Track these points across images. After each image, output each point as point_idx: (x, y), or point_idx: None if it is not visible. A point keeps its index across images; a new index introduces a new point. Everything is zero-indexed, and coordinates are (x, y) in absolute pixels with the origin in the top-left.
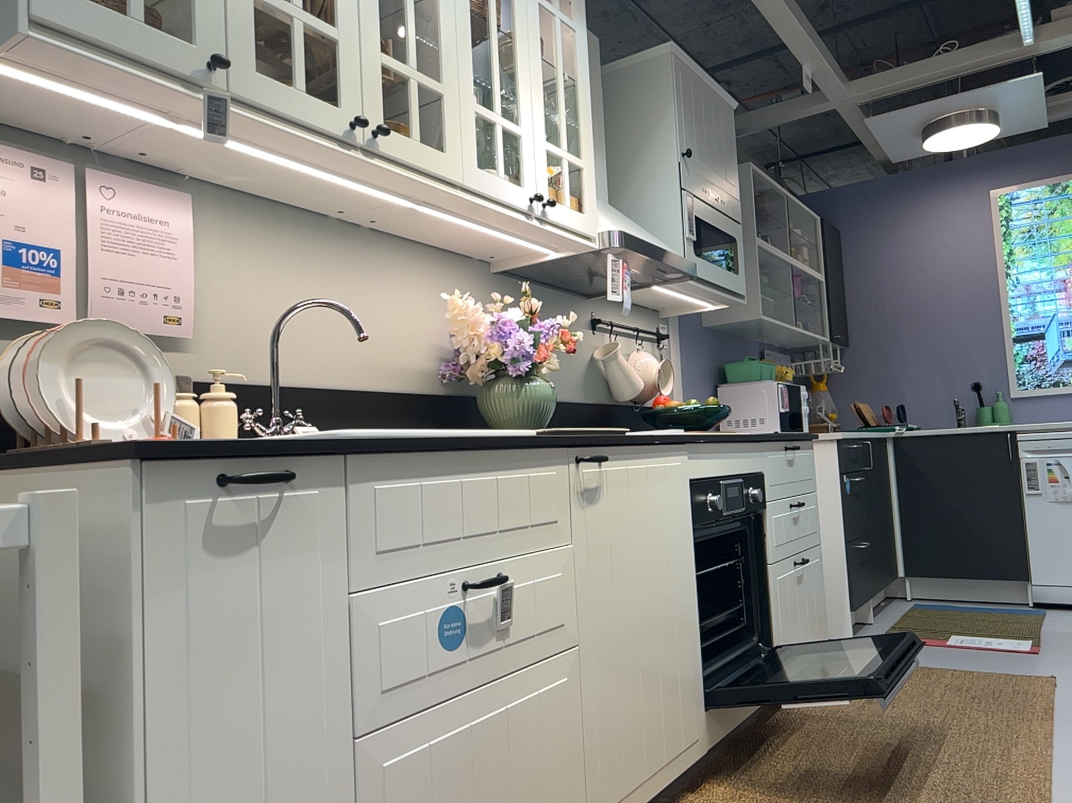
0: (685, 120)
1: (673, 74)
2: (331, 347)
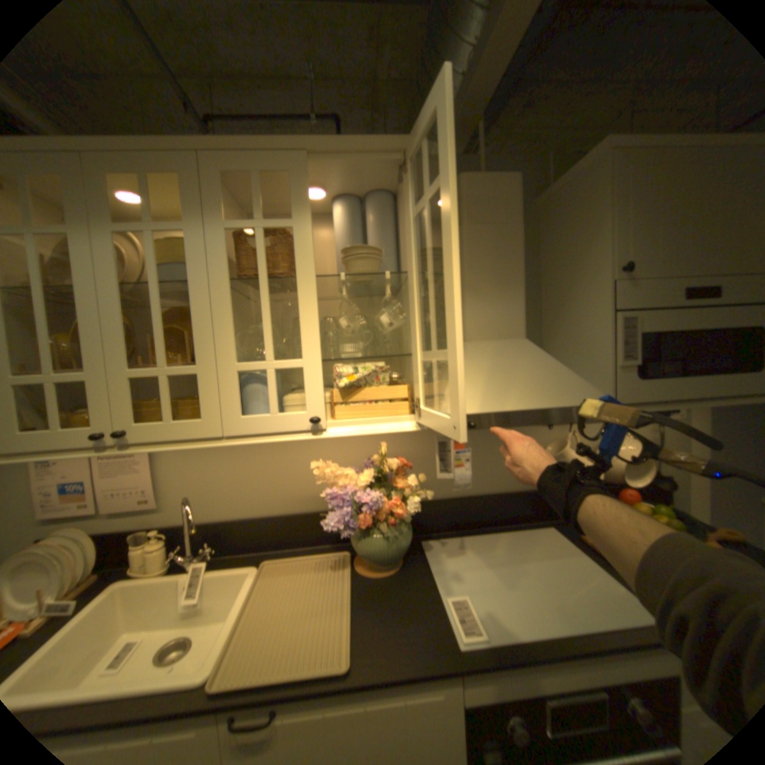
0: (633, 222)
1: (610, 173)
2: (254, 492)
